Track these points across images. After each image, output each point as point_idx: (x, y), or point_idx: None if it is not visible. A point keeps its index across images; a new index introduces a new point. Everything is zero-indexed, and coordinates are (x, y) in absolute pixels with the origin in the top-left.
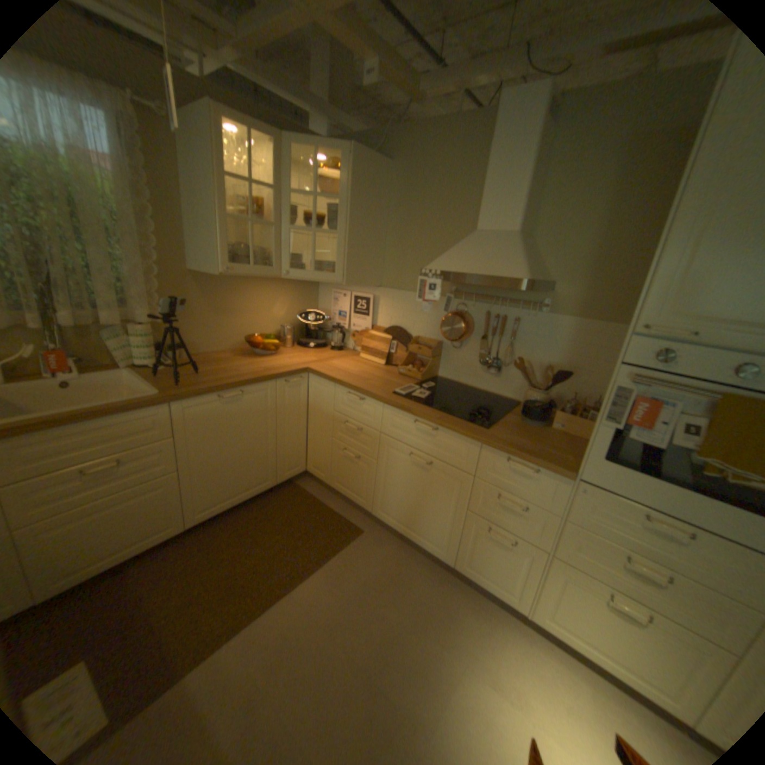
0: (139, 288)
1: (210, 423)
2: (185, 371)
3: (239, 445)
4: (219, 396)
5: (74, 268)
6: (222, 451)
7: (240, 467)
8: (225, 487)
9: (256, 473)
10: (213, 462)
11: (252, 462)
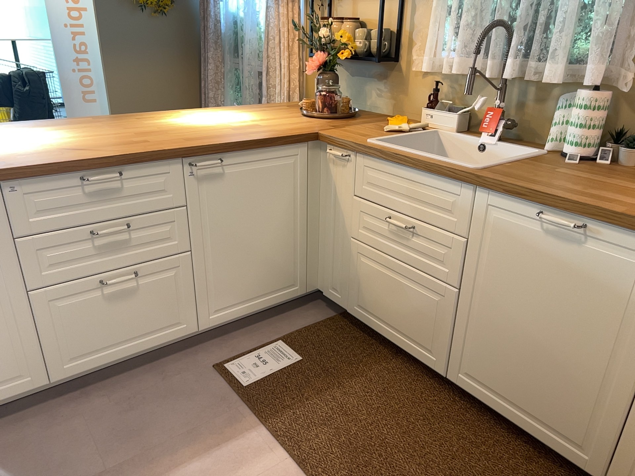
0: (630, 32)
1: (516, 250)
2: (589, 173)
3: (550, 326)
4: (542, 212)
5: (550, 2)
6: (520, 312)
7: (540, 365)
8: (506, 373)
9: (565, 409)
10: (503, 317)
11: (565, 379)
